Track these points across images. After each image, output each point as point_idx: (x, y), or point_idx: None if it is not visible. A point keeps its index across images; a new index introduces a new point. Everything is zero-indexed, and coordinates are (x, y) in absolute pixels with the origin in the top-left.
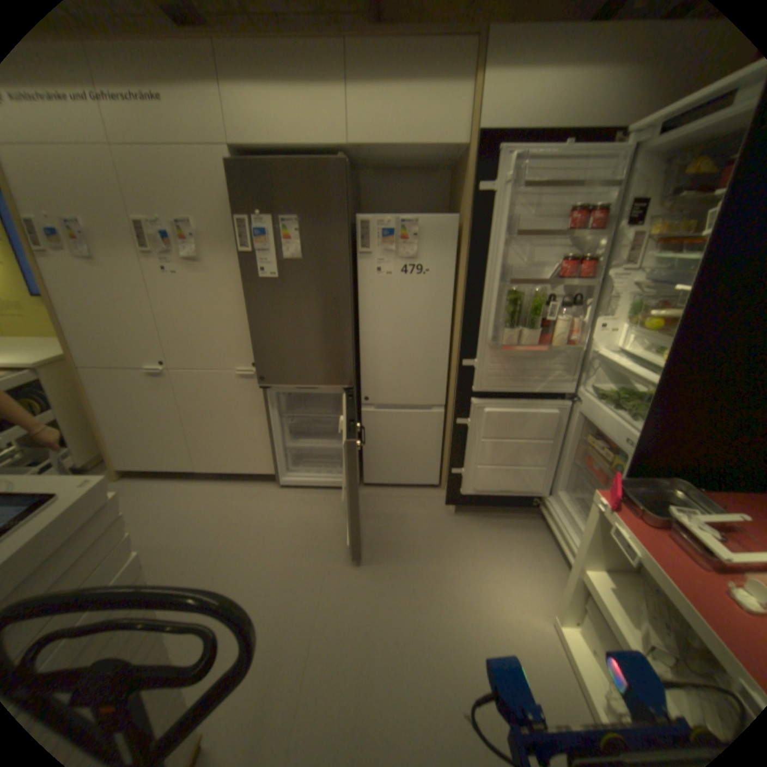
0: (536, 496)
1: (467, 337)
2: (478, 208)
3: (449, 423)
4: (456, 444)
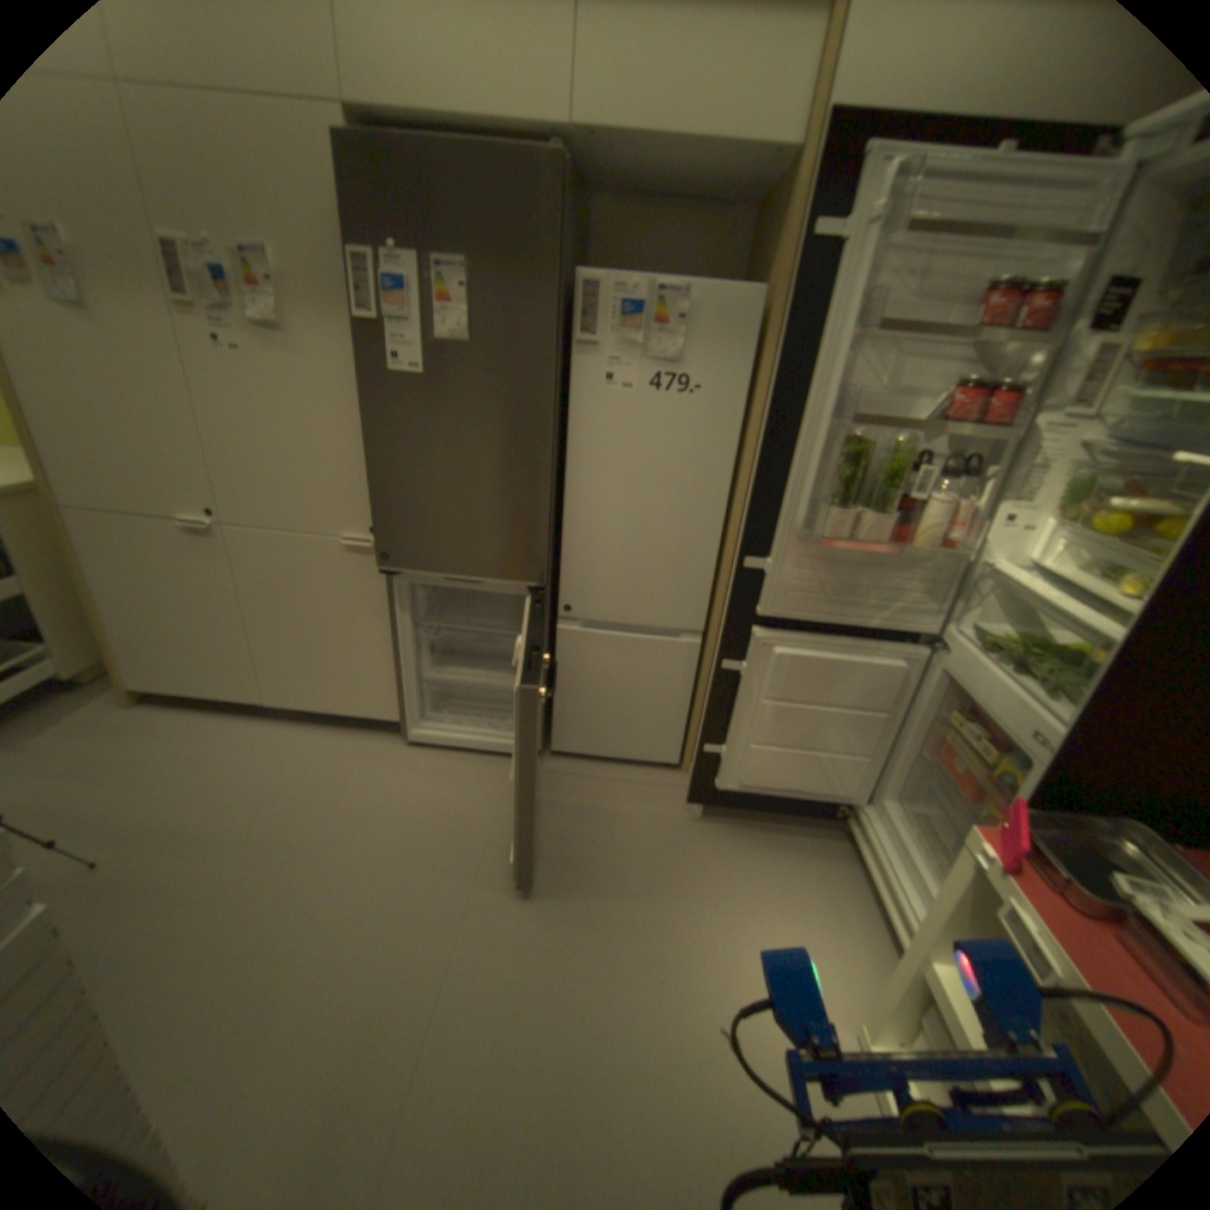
0: (845, 803)
1: (758, 515)
2: (804, 274)
3: (707, 663)
4: (716, 703)
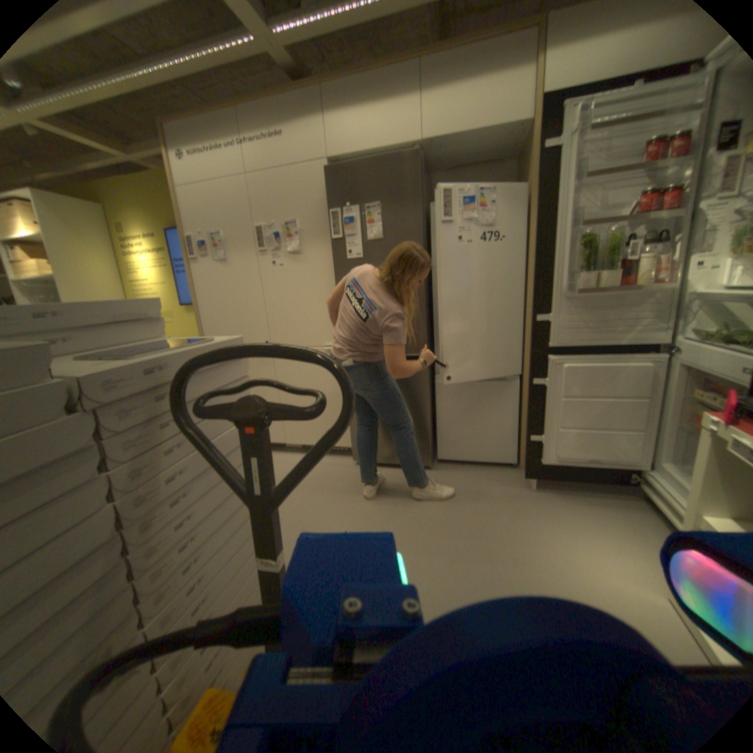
0: (633, 469)
1: (539, 290)
2: (544, 169)
3: (525, 393)
4: (533, 407)
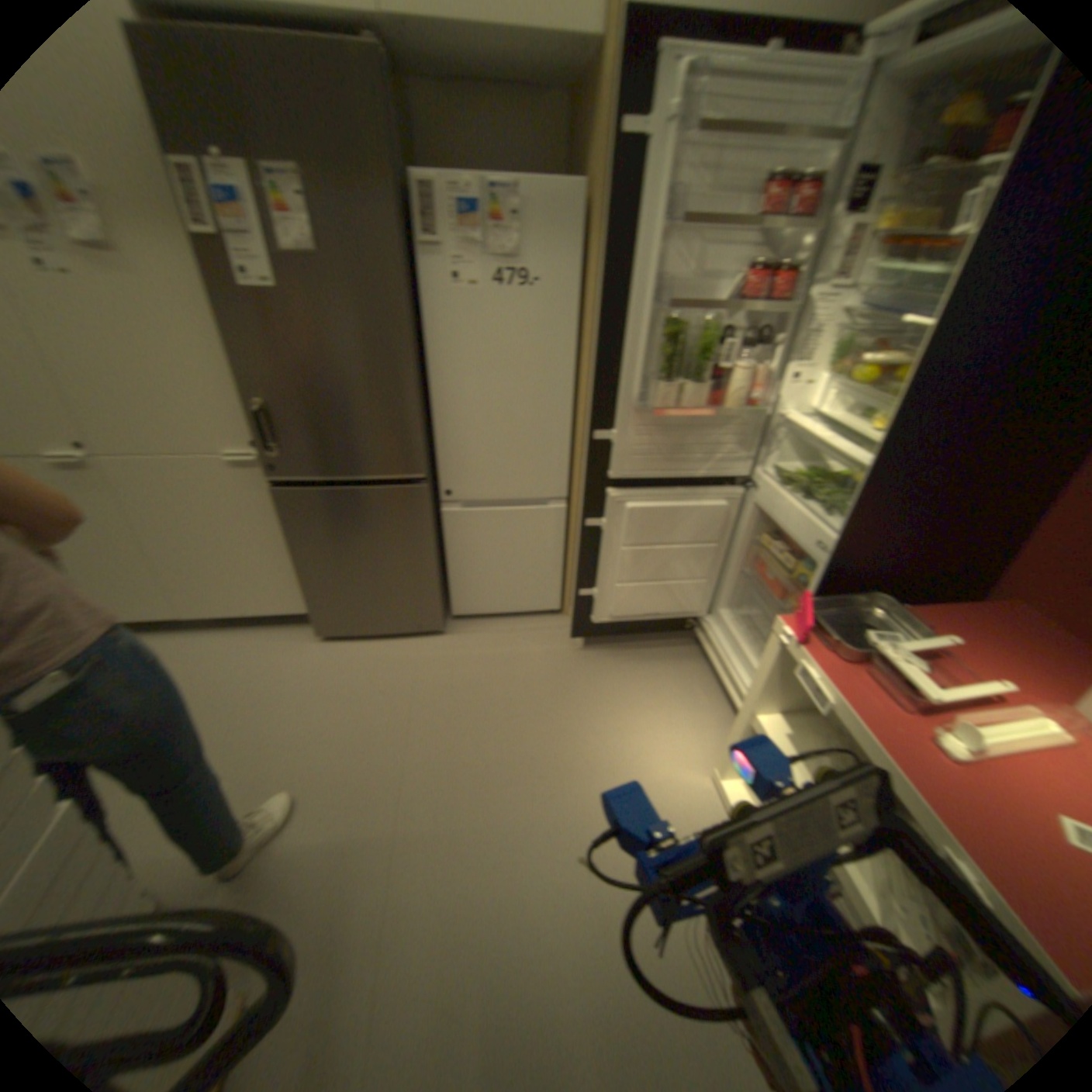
0: (689, 617)
1: (599, 394)
2: (616, 168)
3: (571, 524)
4: (582, 556)
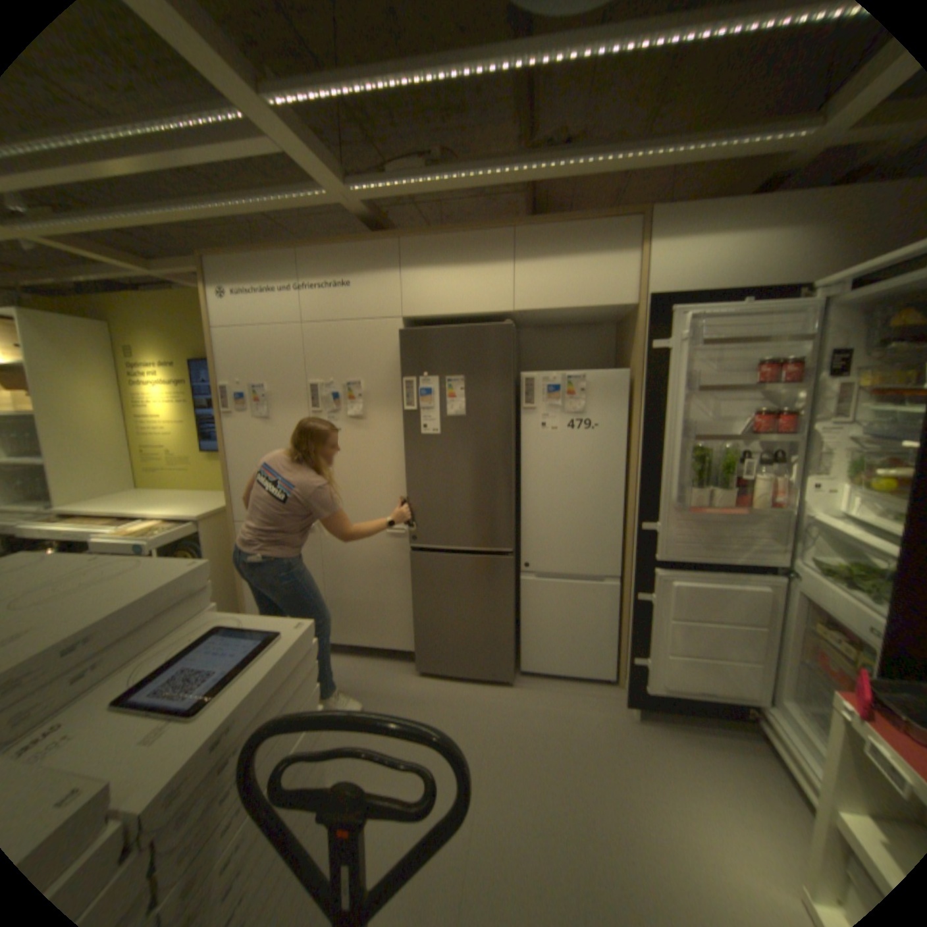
0: (753, 707)
1: (647, 497)
2: (651, 364)
3: (627, 600)
4: (638, 627)
